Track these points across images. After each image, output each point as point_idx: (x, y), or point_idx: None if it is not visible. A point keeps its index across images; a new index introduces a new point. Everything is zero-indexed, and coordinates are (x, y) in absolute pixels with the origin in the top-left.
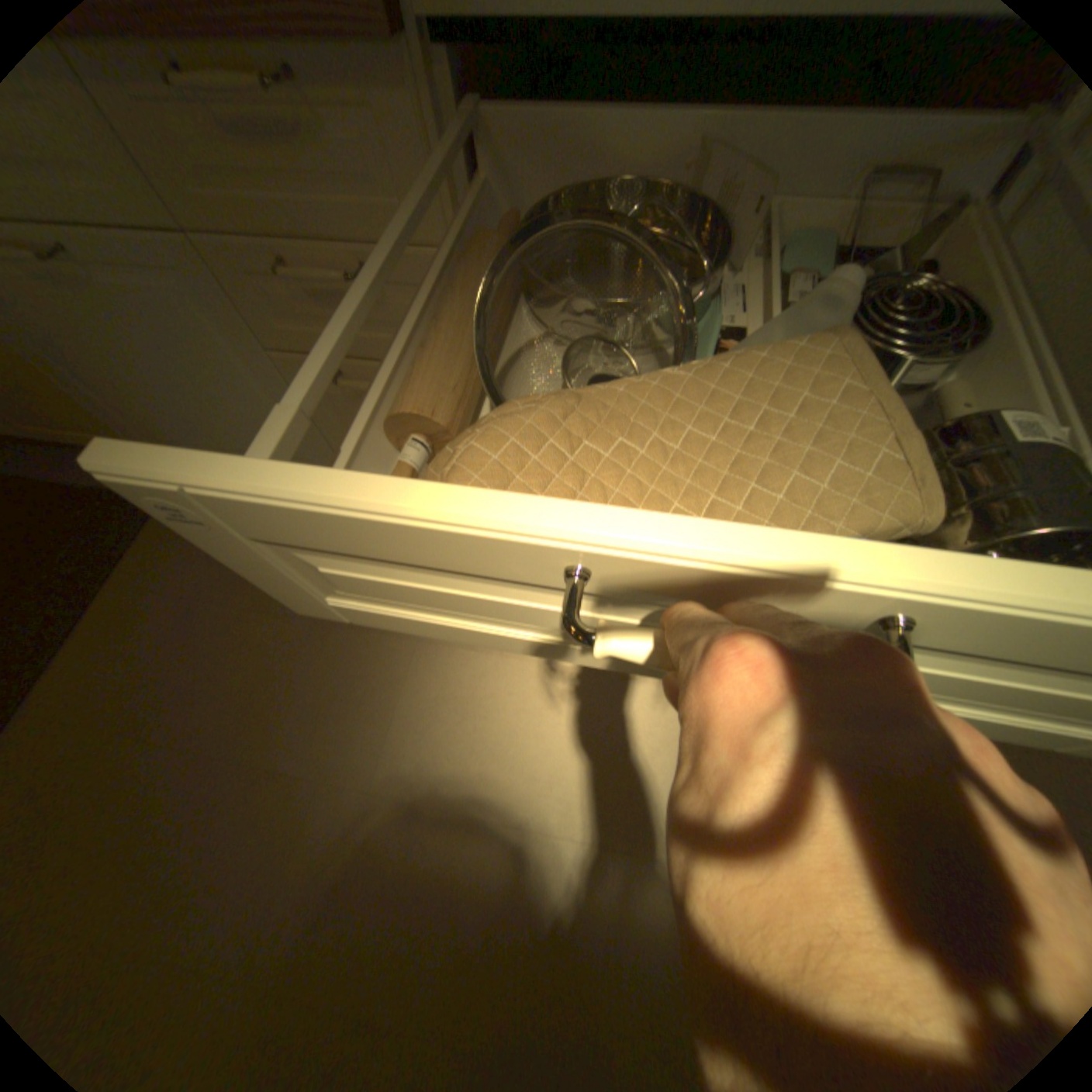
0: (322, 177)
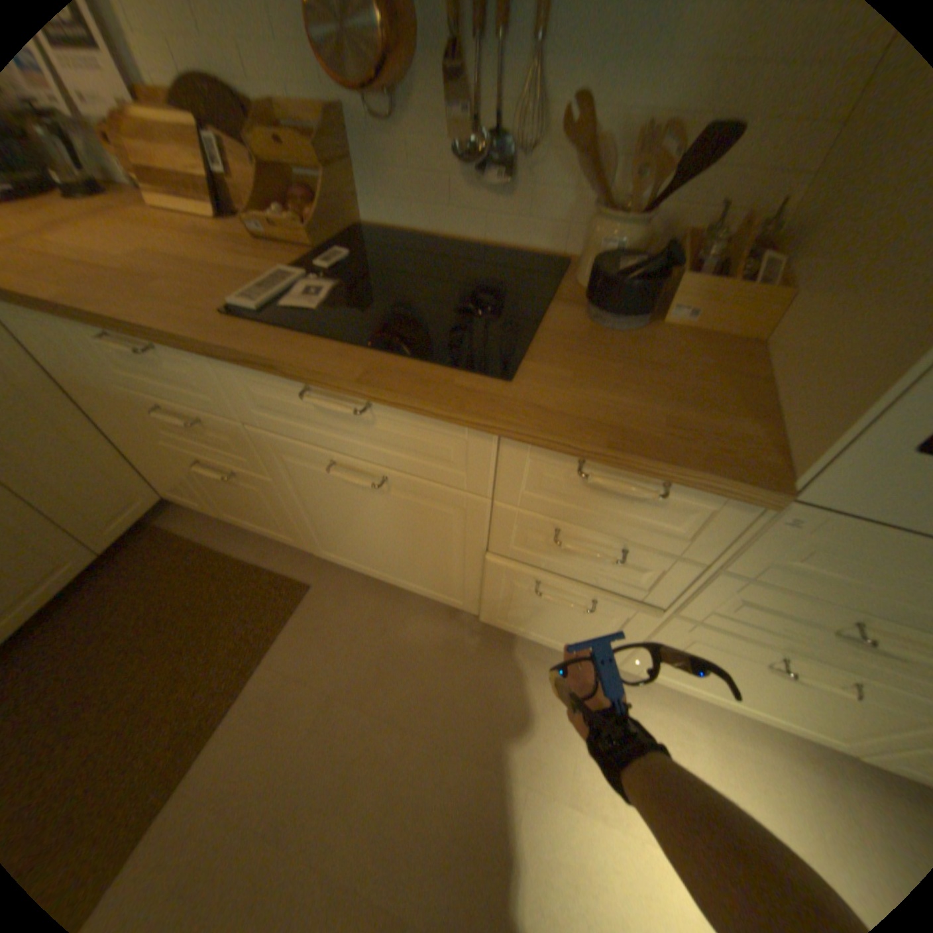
0: (644, 516)
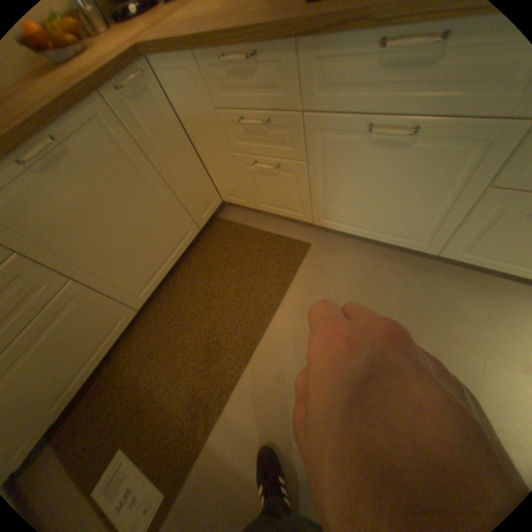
0: None
